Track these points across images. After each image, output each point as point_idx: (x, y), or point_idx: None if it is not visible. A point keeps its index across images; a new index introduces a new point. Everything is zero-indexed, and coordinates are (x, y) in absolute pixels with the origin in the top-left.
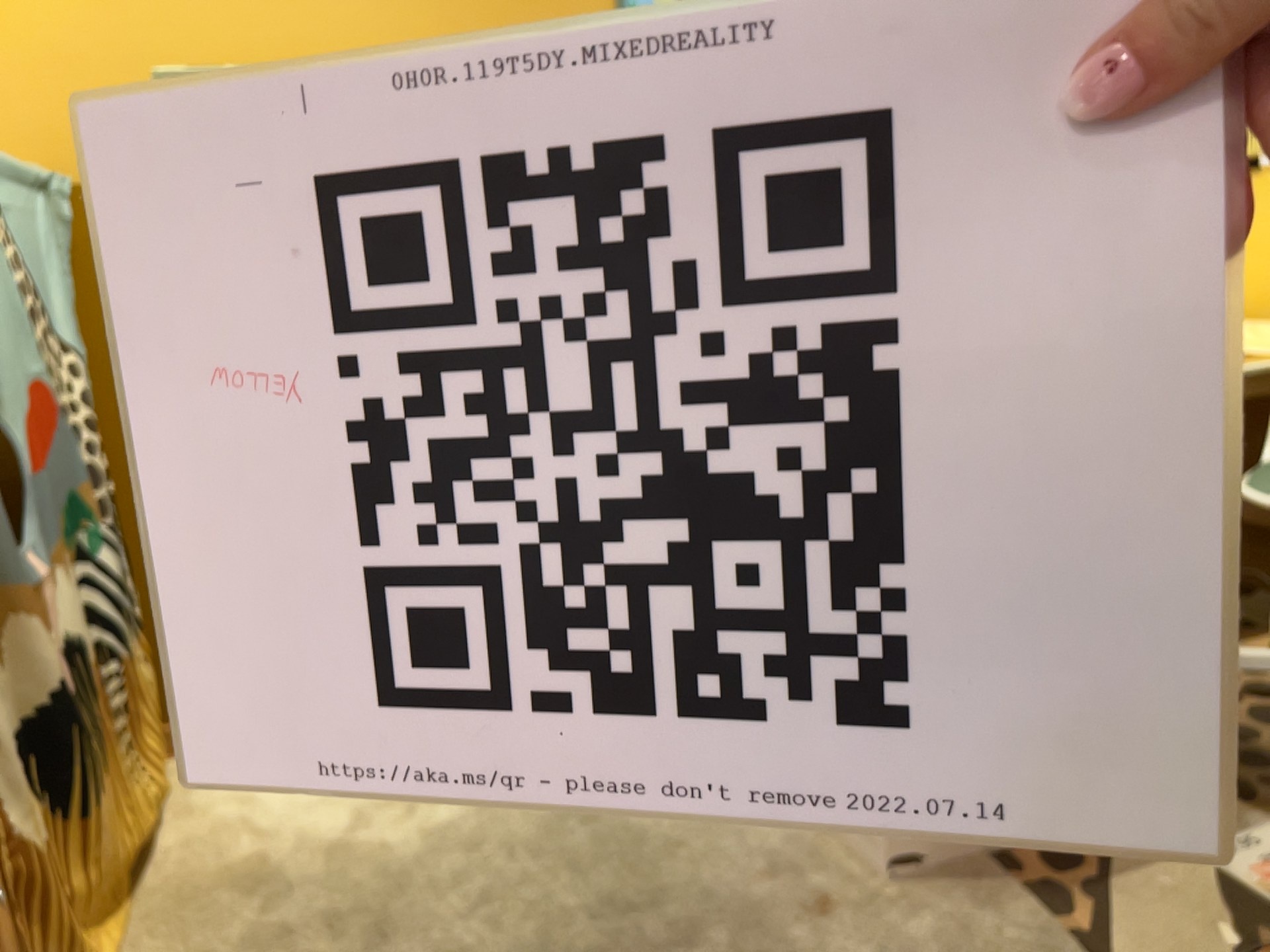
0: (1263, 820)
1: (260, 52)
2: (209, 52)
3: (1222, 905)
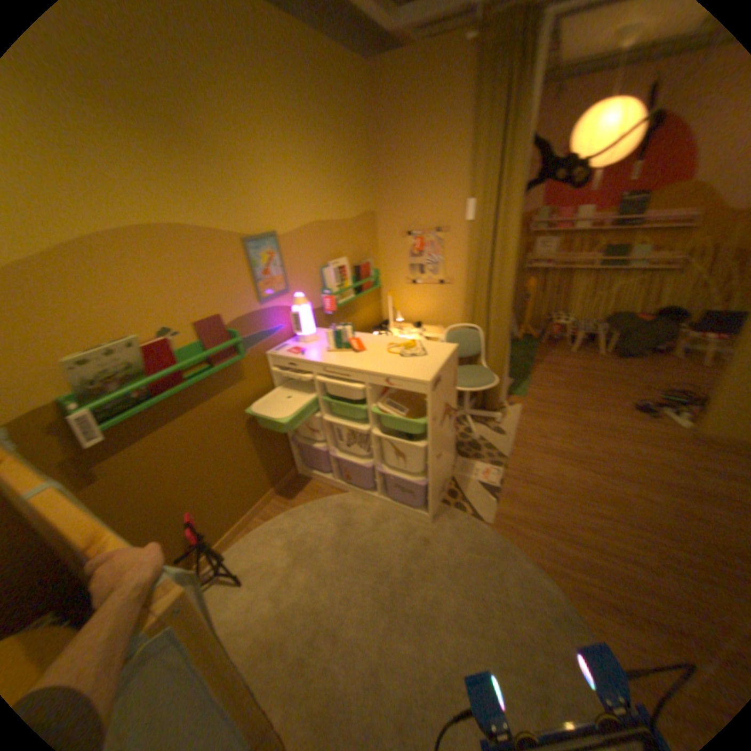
0: (472, 459)
1: (94, 320)
2: (64, 328)
3: (482, 486)
